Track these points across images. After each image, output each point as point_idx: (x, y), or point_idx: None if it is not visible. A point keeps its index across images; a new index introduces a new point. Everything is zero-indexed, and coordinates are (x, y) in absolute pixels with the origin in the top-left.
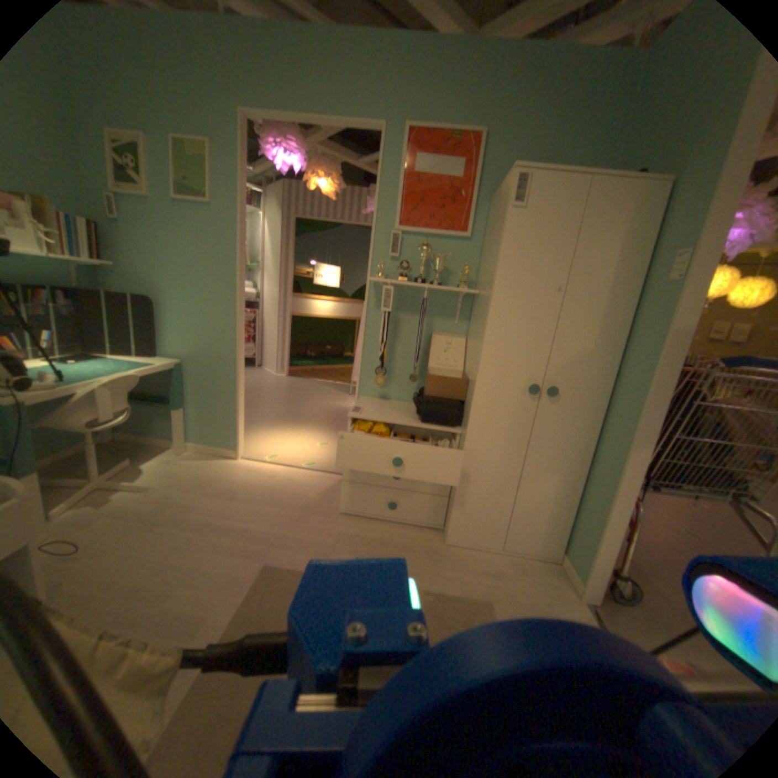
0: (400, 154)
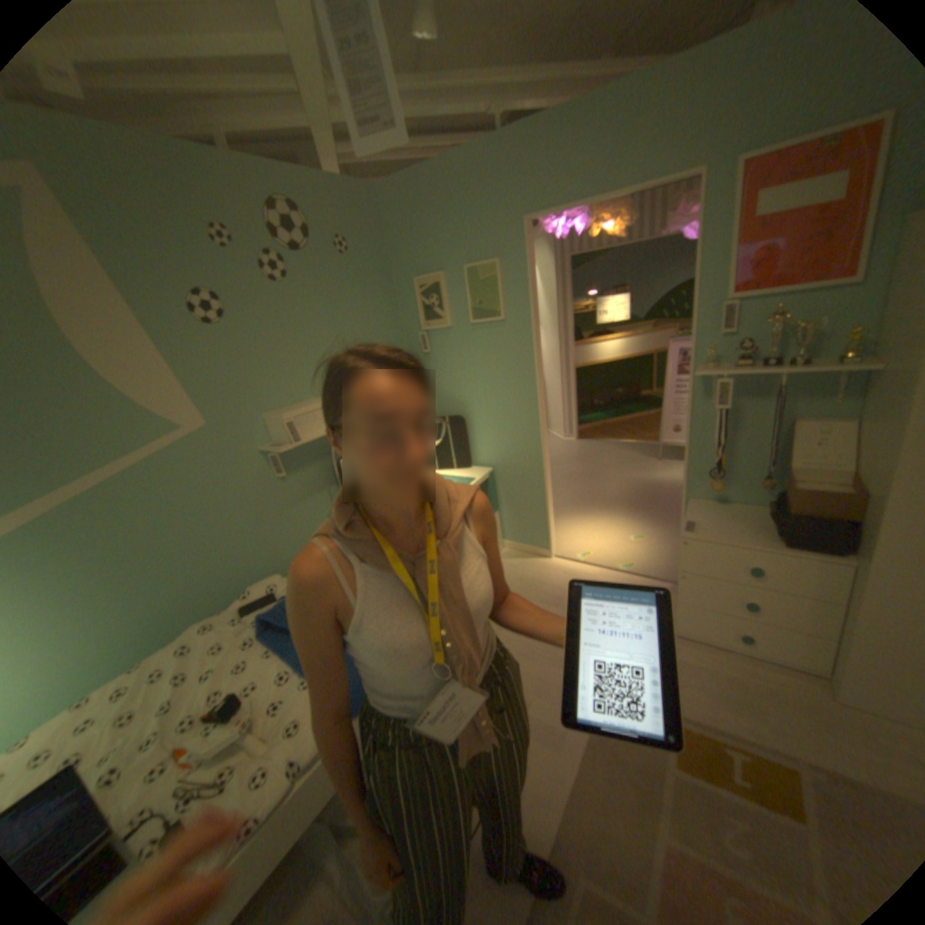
0: (731, 198)
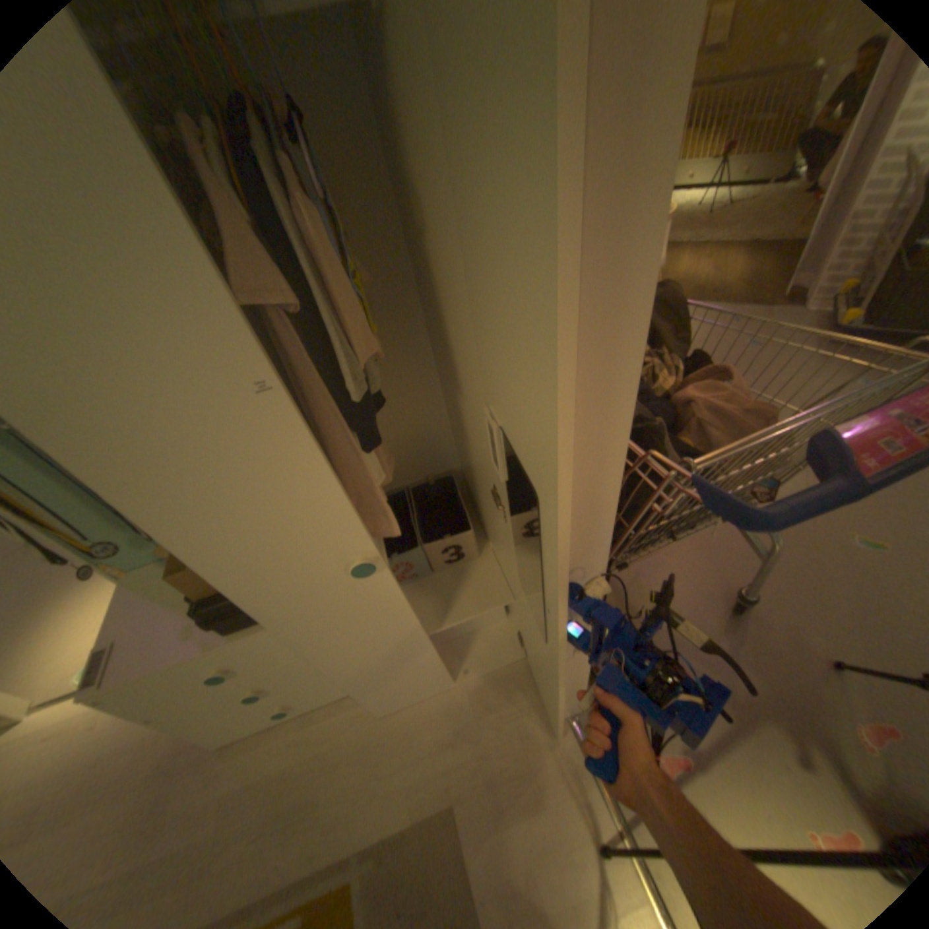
0: None
